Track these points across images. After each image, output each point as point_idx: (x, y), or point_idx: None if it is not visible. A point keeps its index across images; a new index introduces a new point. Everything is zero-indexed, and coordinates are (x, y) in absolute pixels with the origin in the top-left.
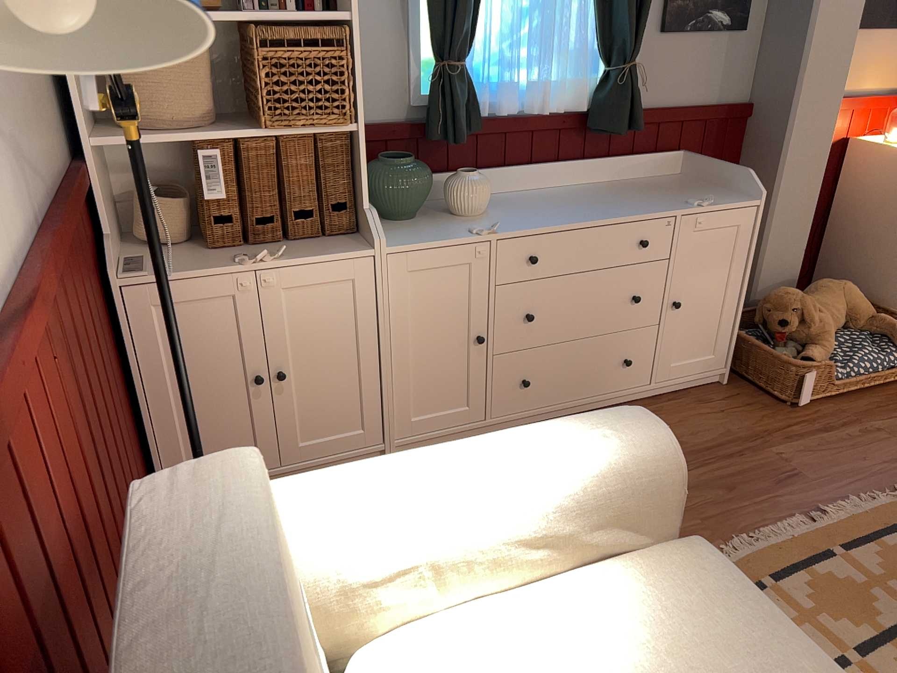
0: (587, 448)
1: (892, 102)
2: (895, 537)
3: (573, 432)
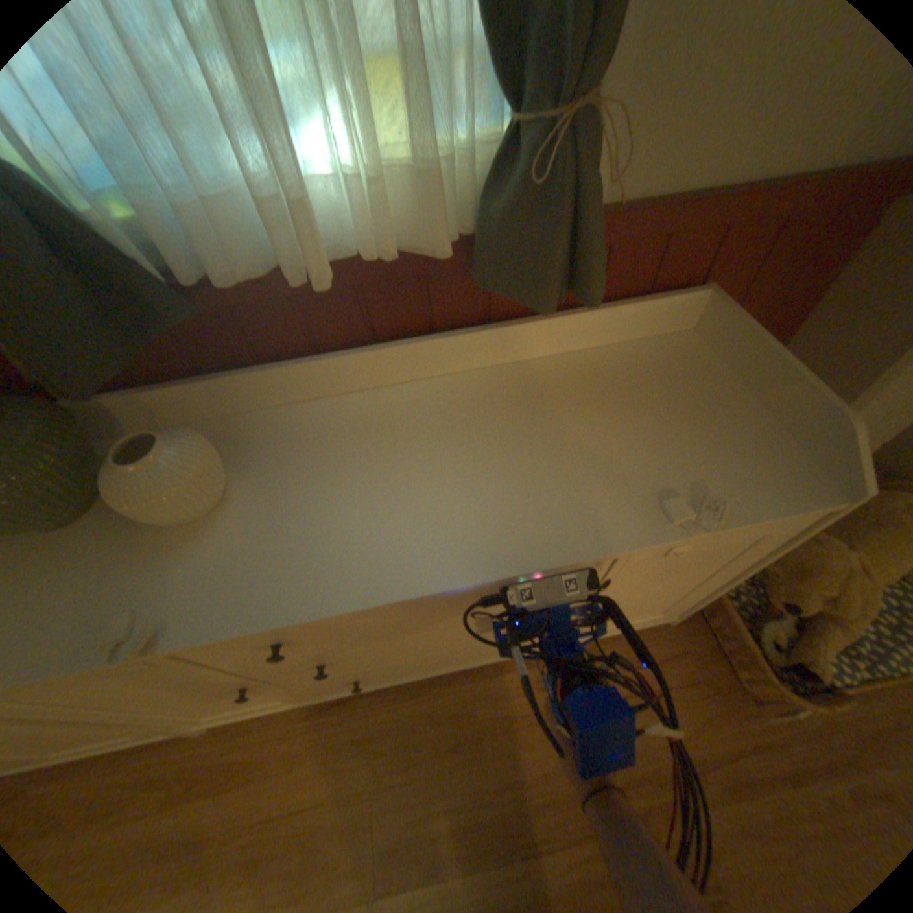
0: None
1: None
2: None
3: None
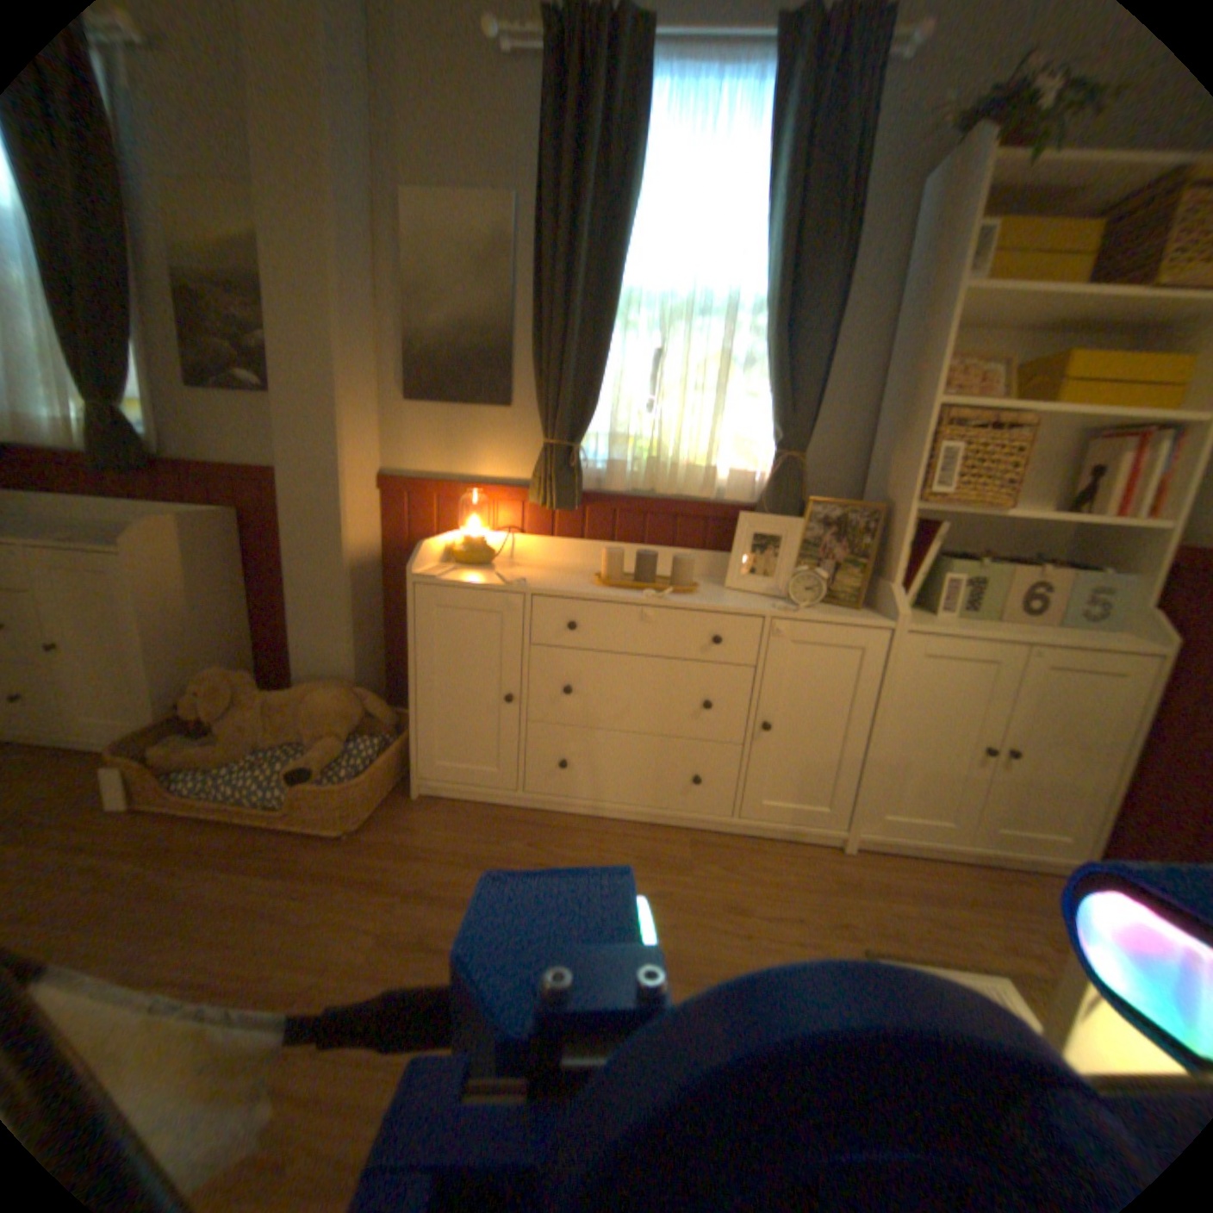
0: None
1: (513, 495)
2: None
3: None
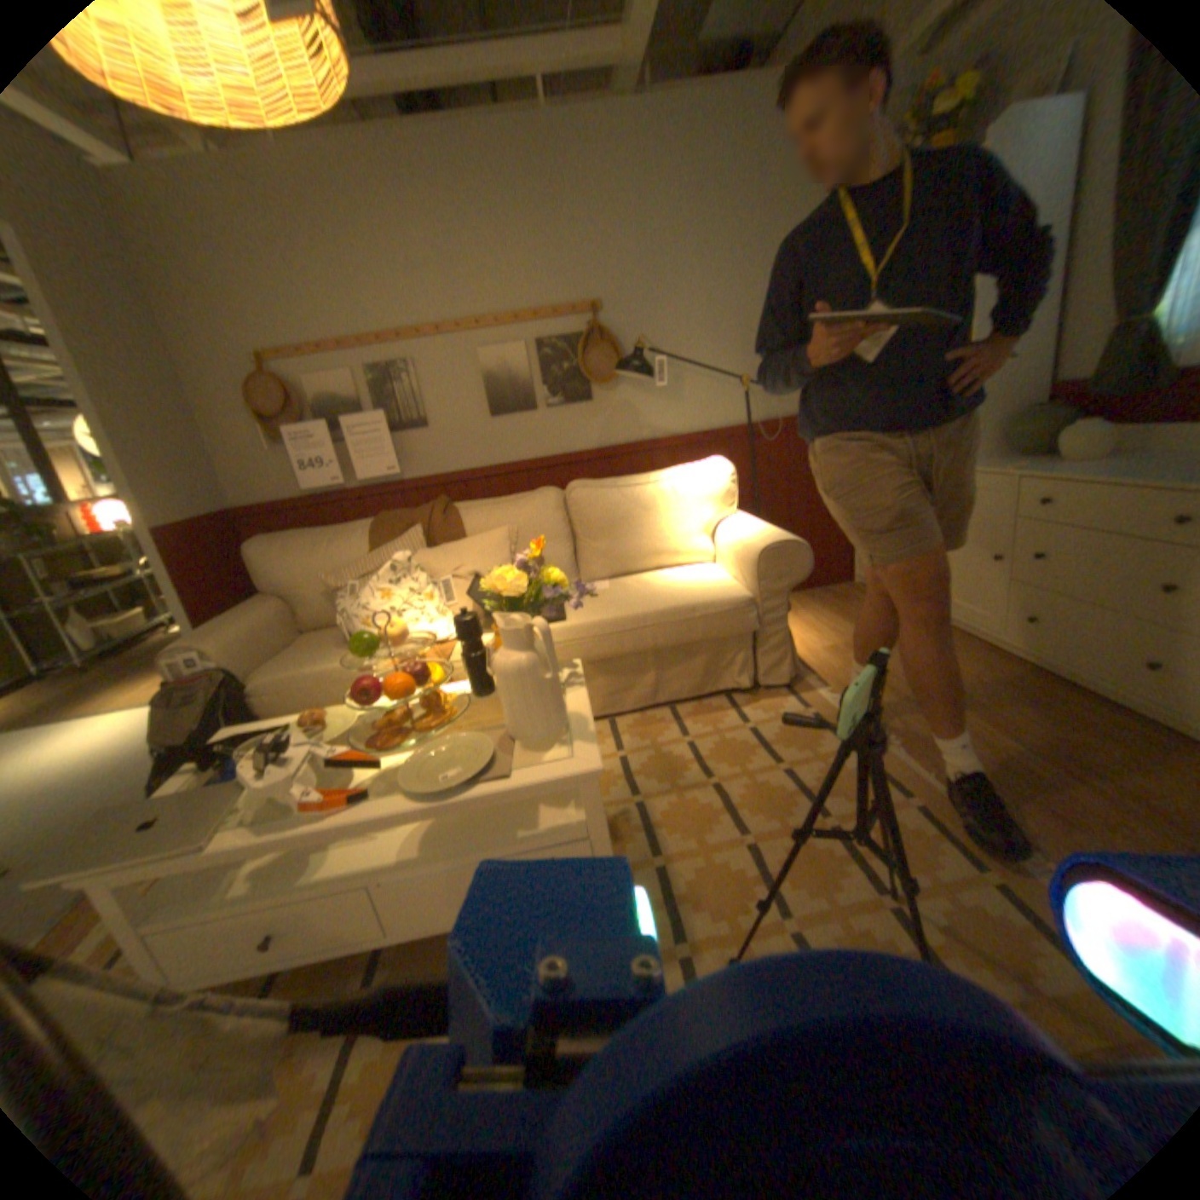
0: (757, 533)
1: None
2: (965, 860)
3: (769, 530)
